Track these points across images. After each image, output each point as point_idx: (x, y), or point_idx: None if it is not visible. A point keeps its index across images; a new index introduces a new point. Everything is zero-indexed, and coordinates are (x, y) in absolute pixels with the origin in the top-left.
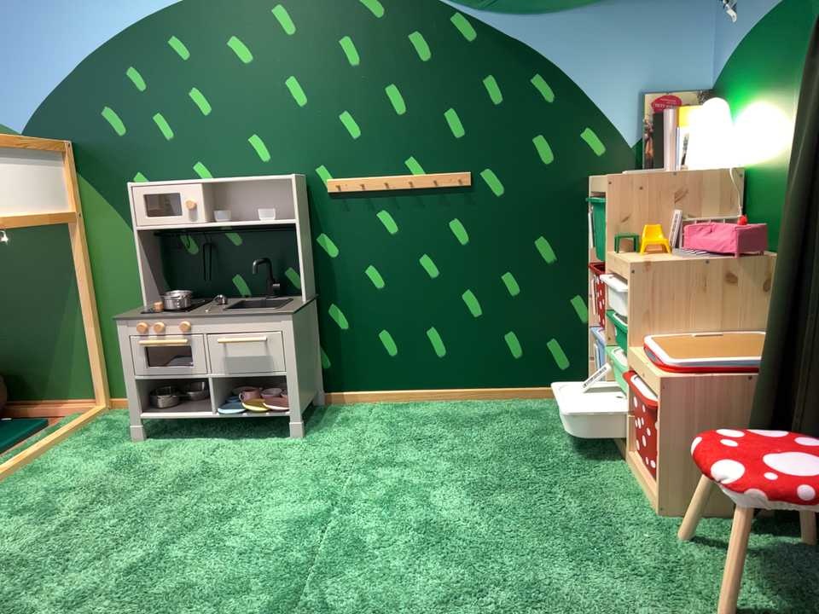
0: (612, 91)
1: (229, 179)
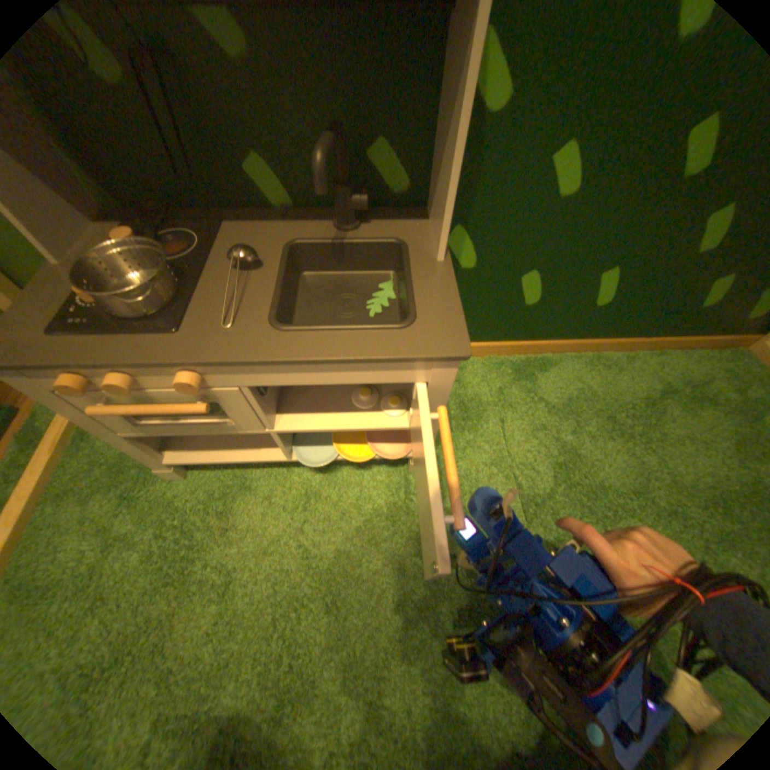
0: None
1: None
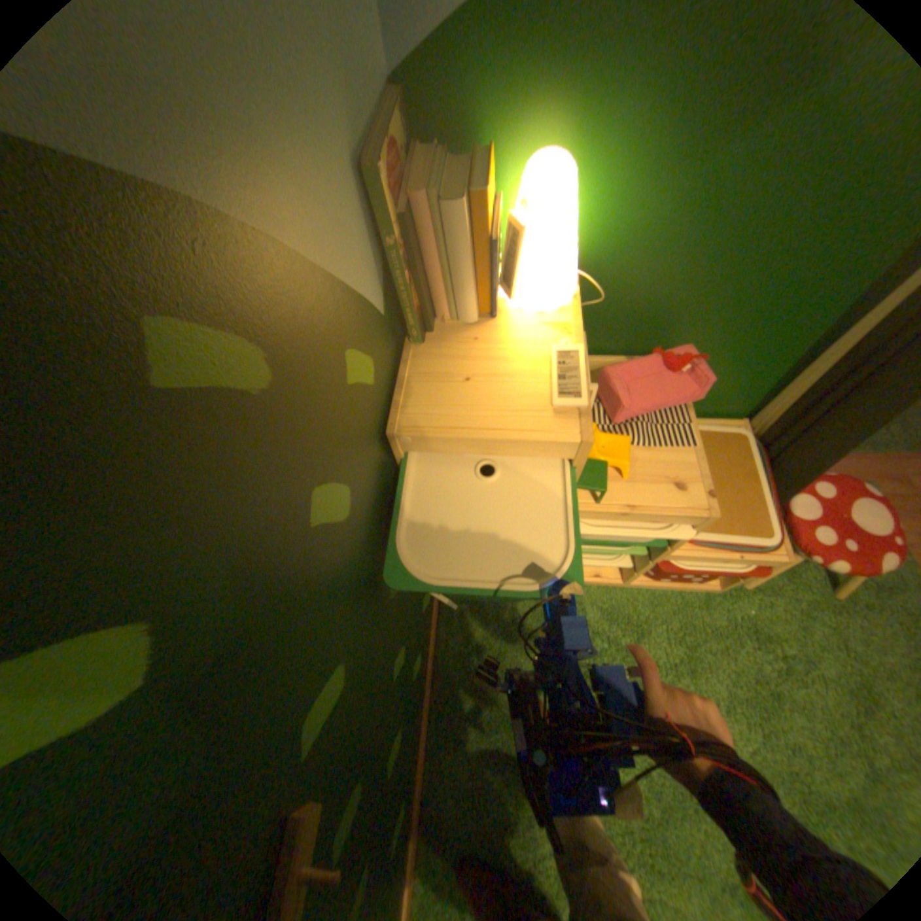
0: (343, 182)
1: None
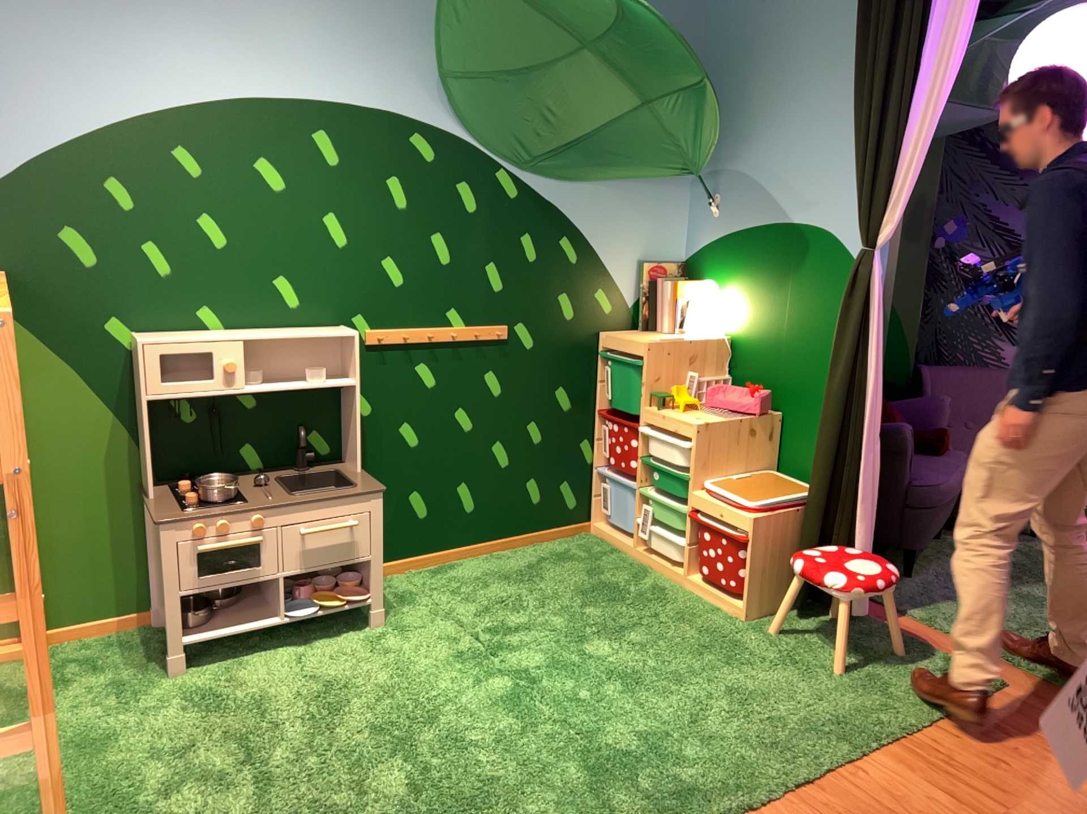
0: (622, 261)
1: (270, 332)
